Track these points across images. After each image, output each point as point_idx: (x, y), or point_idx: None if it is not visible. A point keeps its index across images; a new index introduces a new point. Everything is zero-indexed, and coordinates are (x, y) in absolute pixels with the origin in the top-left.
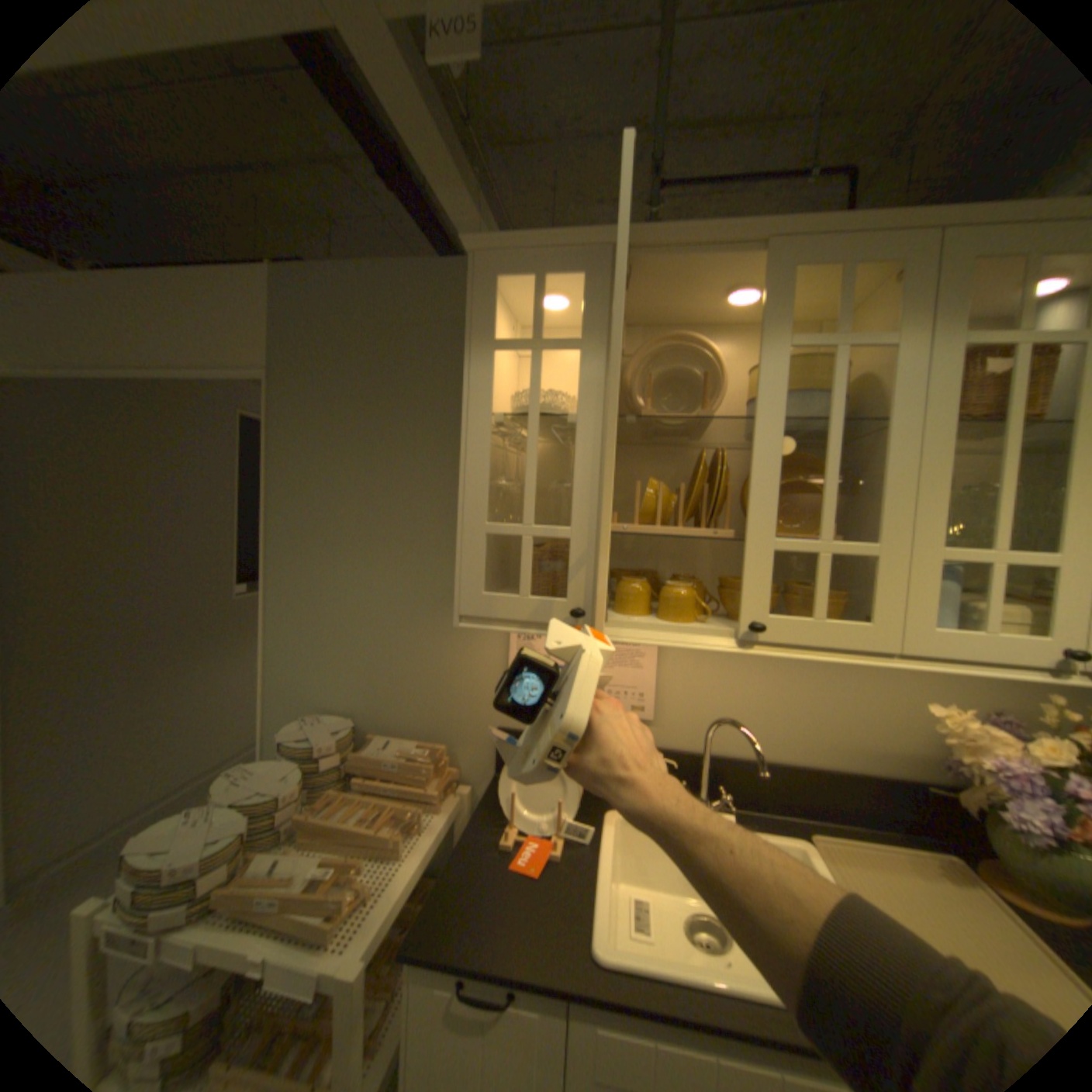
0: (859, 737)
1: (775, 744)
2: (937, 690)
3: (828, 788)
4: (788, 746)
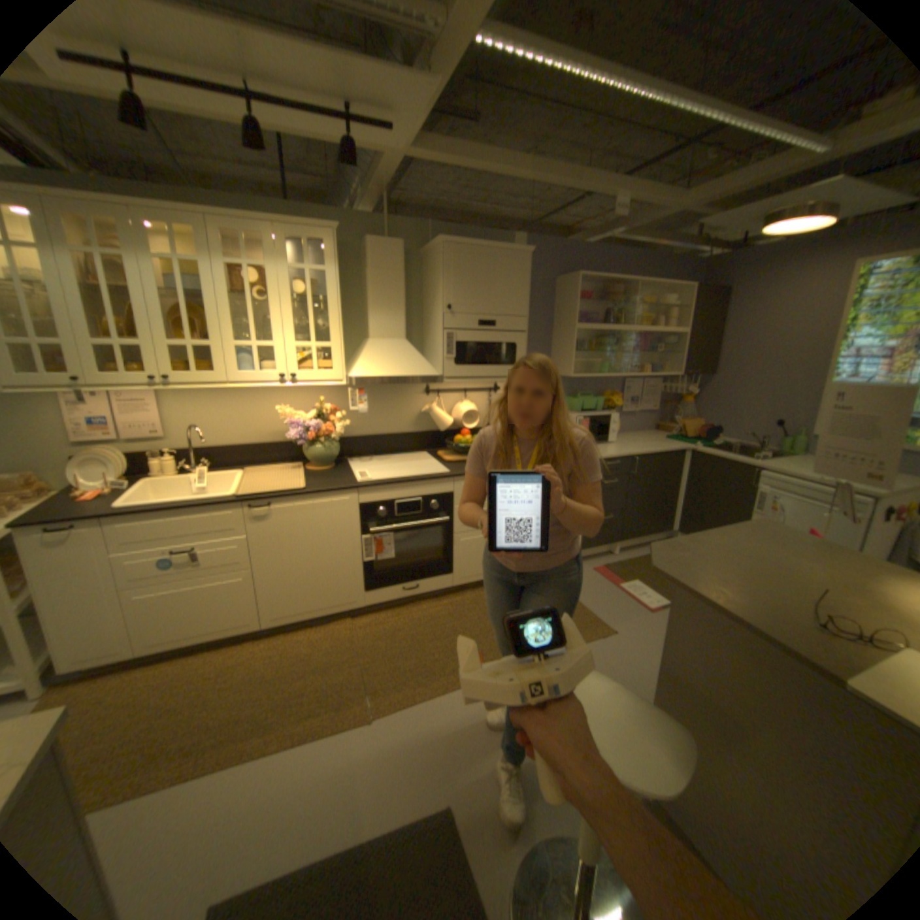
0: (265, 427)
1: (229, 437)
2: (291, 404)
3: (256, 451)
4: (235, 437)
